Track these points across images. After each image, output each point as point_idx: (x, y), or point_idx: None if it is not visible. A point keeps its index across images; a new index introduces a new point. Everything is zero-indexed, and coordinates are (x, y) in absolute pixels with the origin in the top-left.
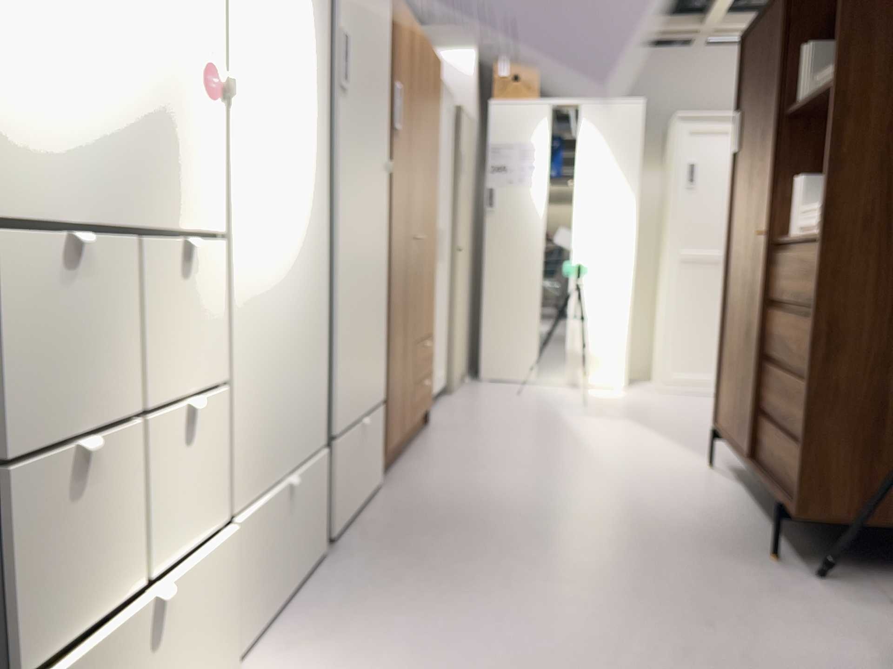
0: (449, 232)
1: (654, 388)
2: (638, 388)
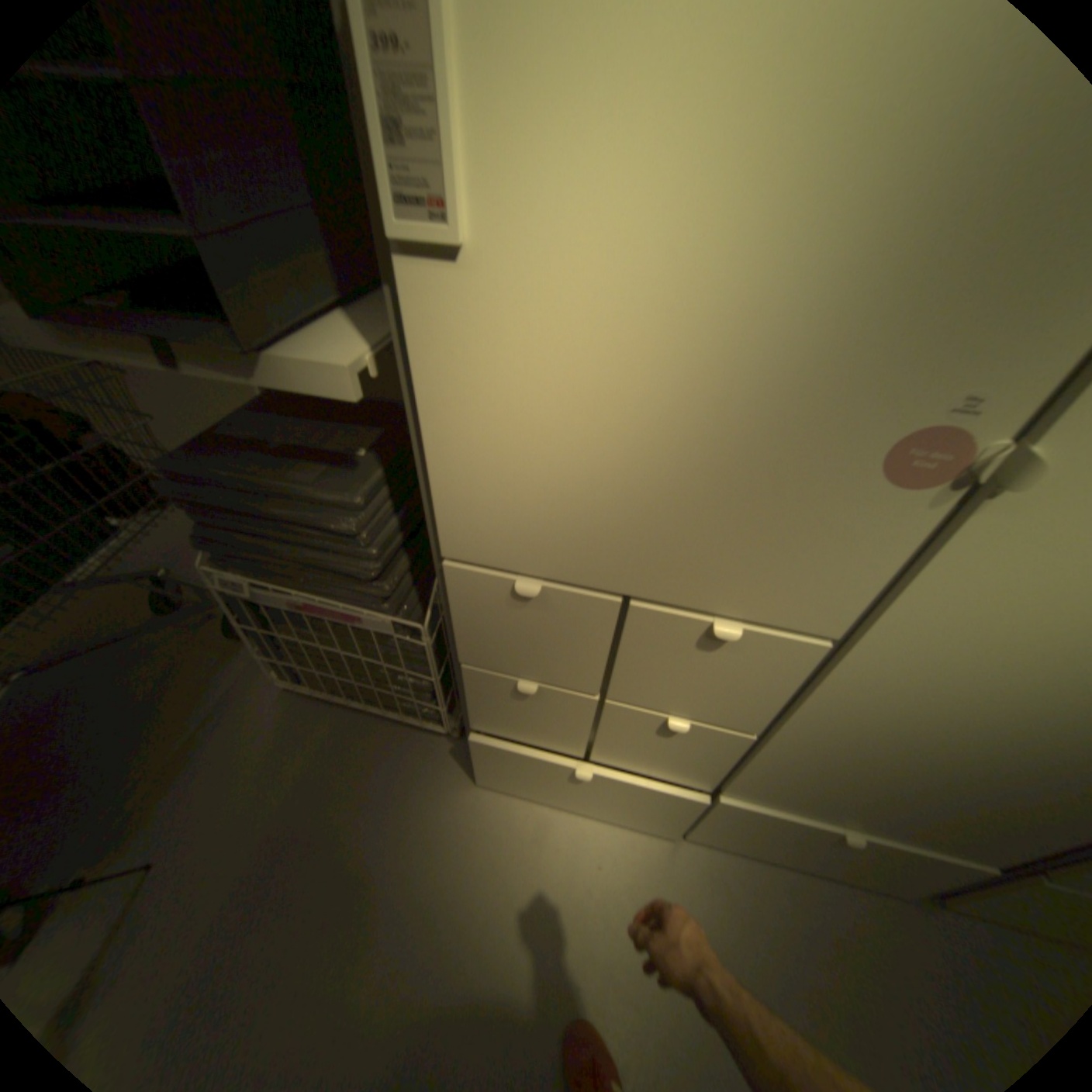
0: None
1: None
2: None
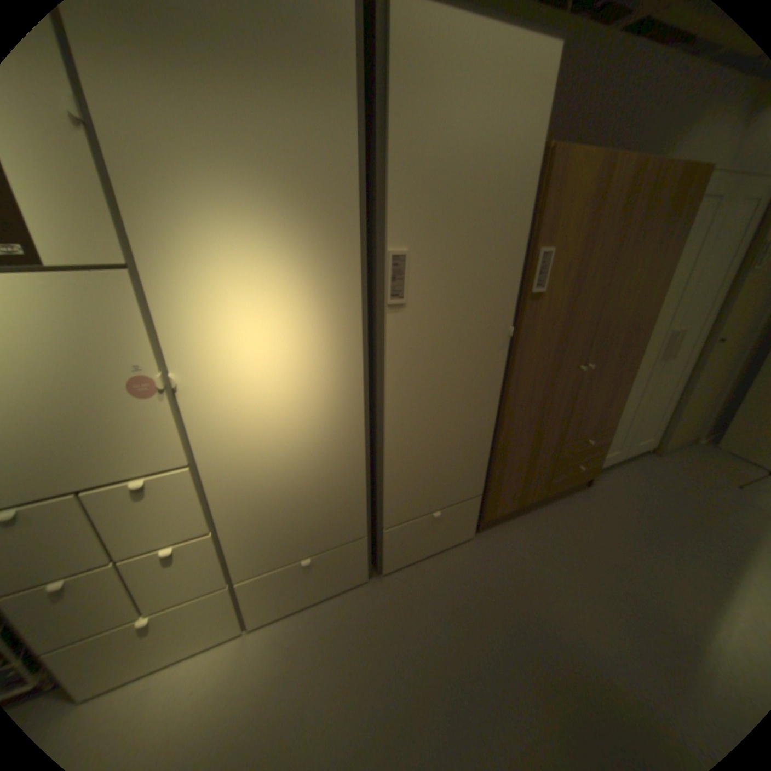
0: (710, 326)
1: None
2: None
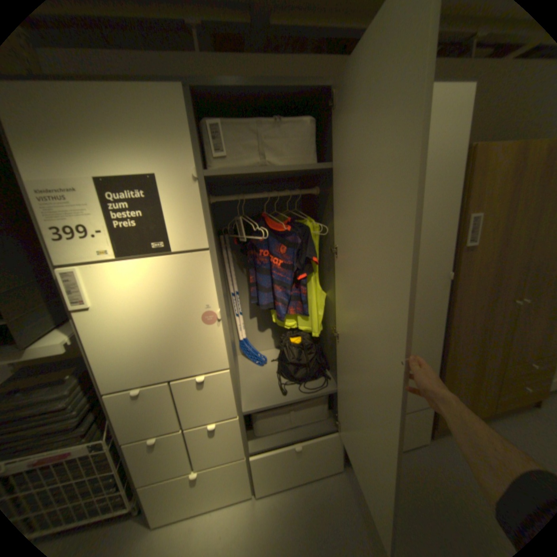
0: None
1: None
2: None
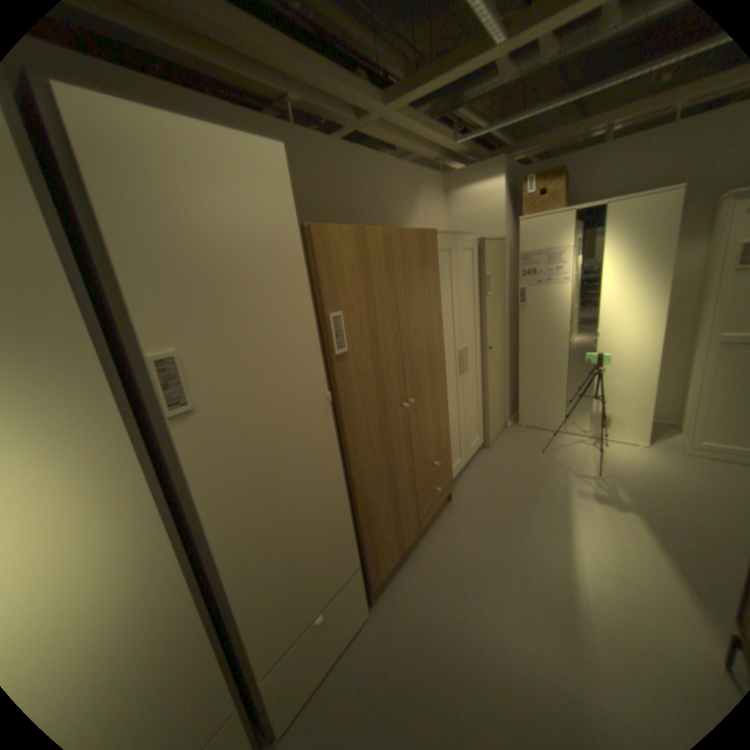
0: (479, 340)
1: (680, 447)
2: (663, 445)
